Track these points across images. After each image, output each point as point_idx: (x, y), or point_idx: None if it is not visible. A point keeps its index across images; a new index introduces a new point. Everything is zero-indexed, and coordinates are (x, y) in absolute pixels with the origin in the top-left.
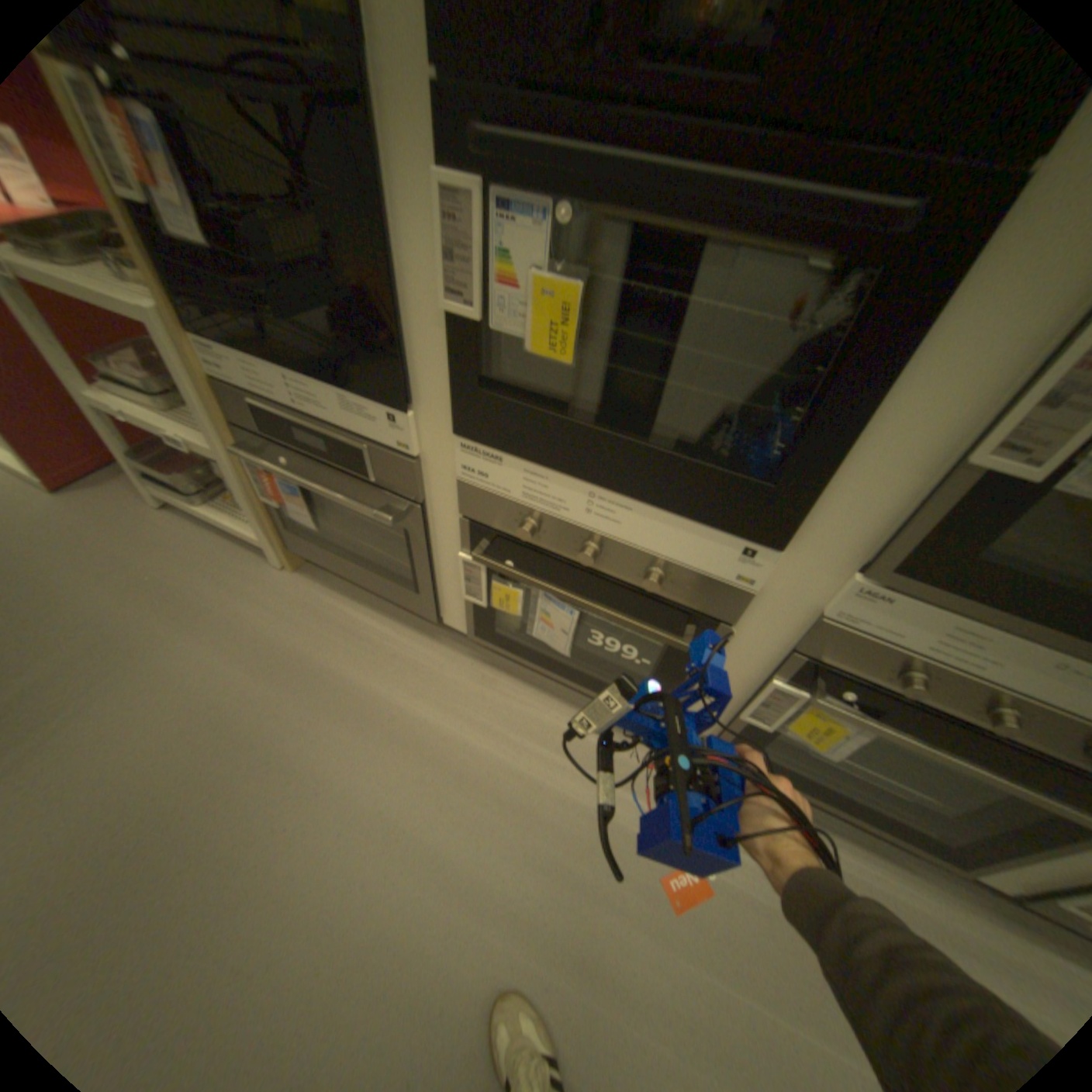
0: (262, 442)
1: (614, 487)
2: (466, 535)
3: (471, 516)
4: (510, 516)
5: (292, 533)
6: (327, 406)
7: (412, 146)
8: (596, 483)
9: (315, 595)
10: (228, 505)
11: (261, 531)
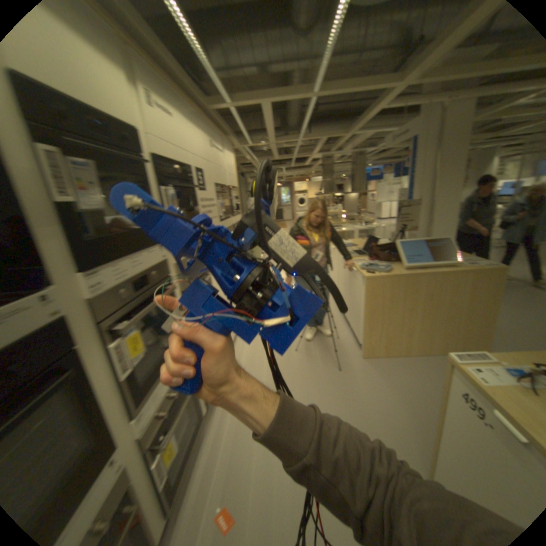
0: None
1: None
2: None
3: None
4: None
5: None
6: None
7: None
8: None
9: None
10: None
11: None
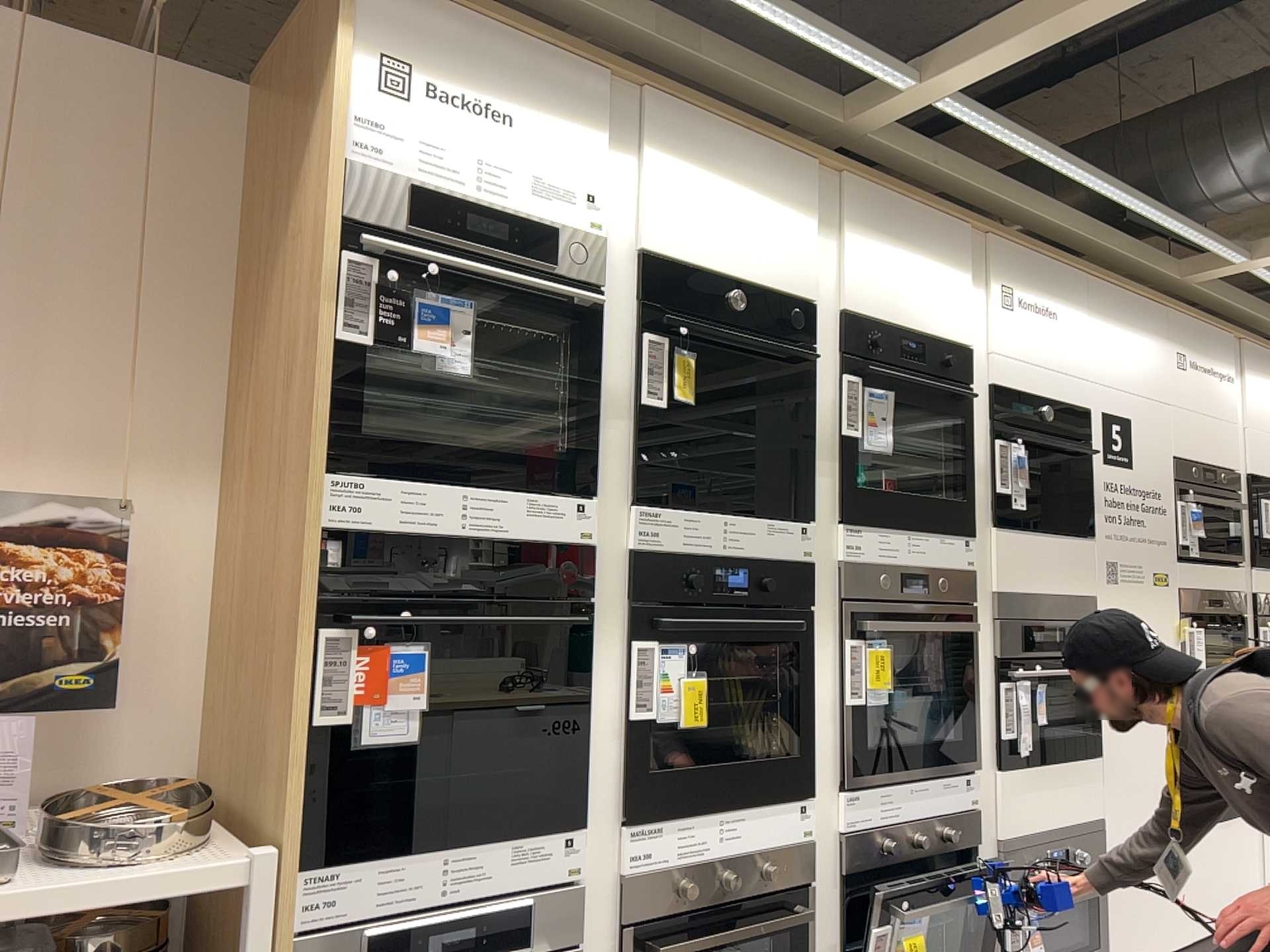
0: None
1: (732, 805)
2: (630, 947)
3: (630, 920)
4: (667, 887)
5: None
6: (491, 868)
7: (608, 634)
8: (722, 809)
9: None
10: None
11: None
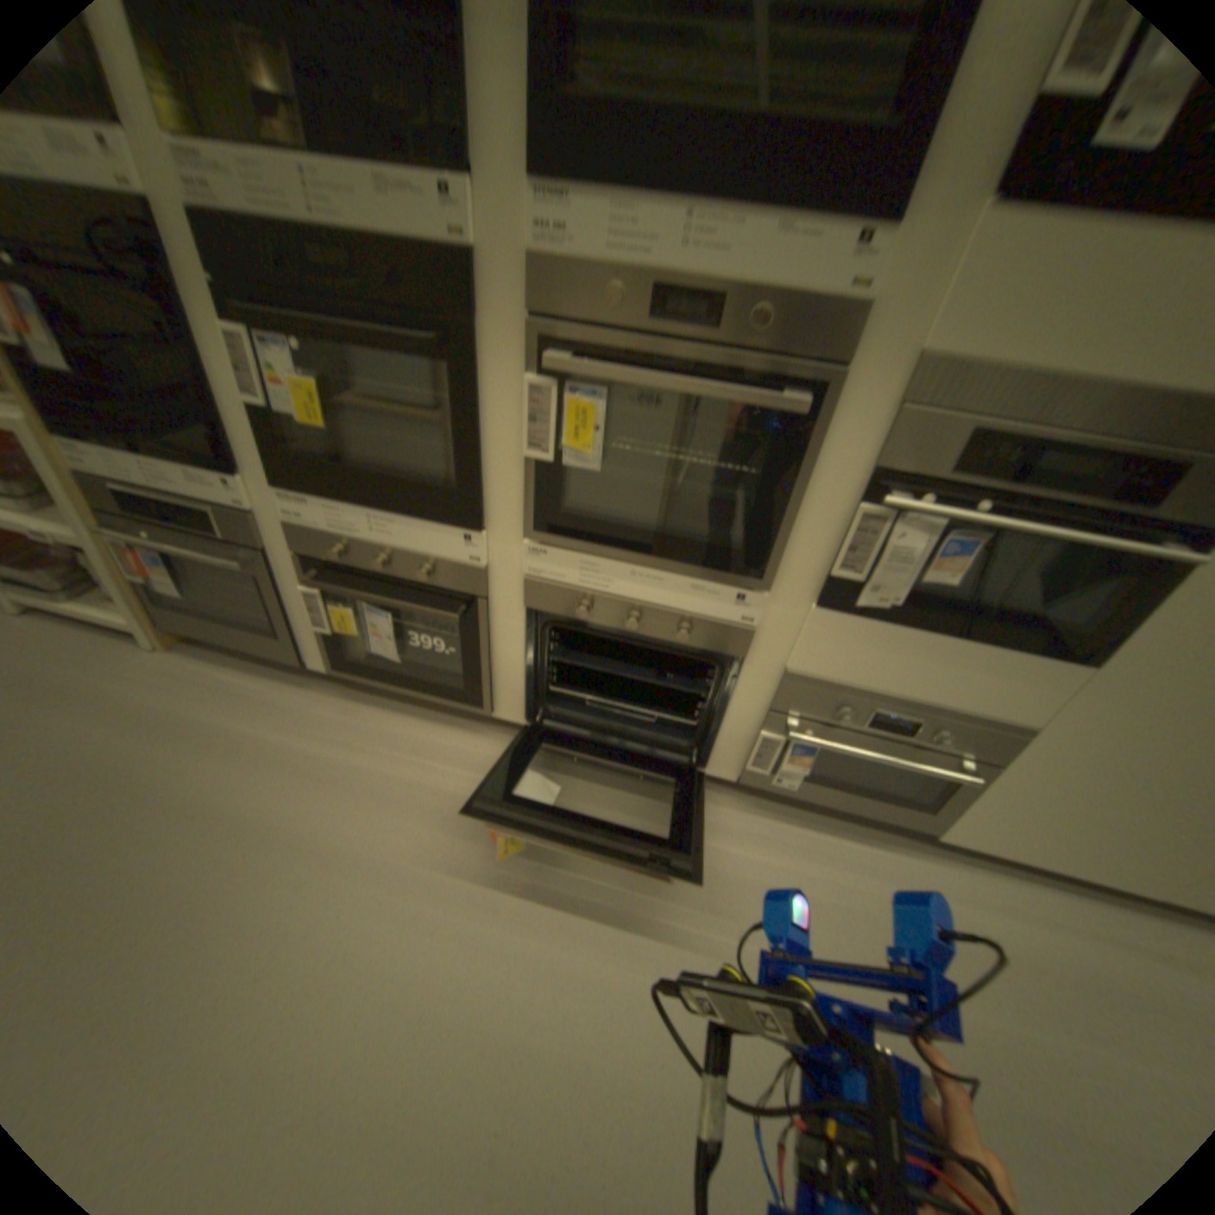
0: (122, 521)
1: (378, 507)
2: (298, 568)
3: (298, 552)
4: (323, 544)
5: (158, 607)
6: (173, 478)
7: (203, 307)
8: (367, 506)
9: (185, 666)
10: (93, 595)
11: (128, 616)
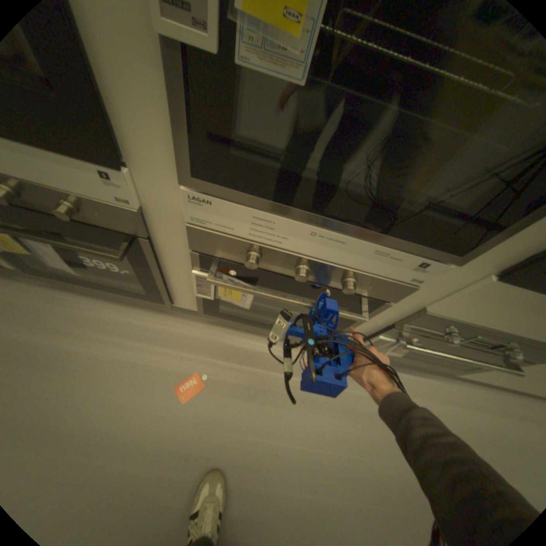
0: None
1: None
2: None
3: None
4: None
5: None
6: None
7: None
8: None
9: None
10: None
11: None
